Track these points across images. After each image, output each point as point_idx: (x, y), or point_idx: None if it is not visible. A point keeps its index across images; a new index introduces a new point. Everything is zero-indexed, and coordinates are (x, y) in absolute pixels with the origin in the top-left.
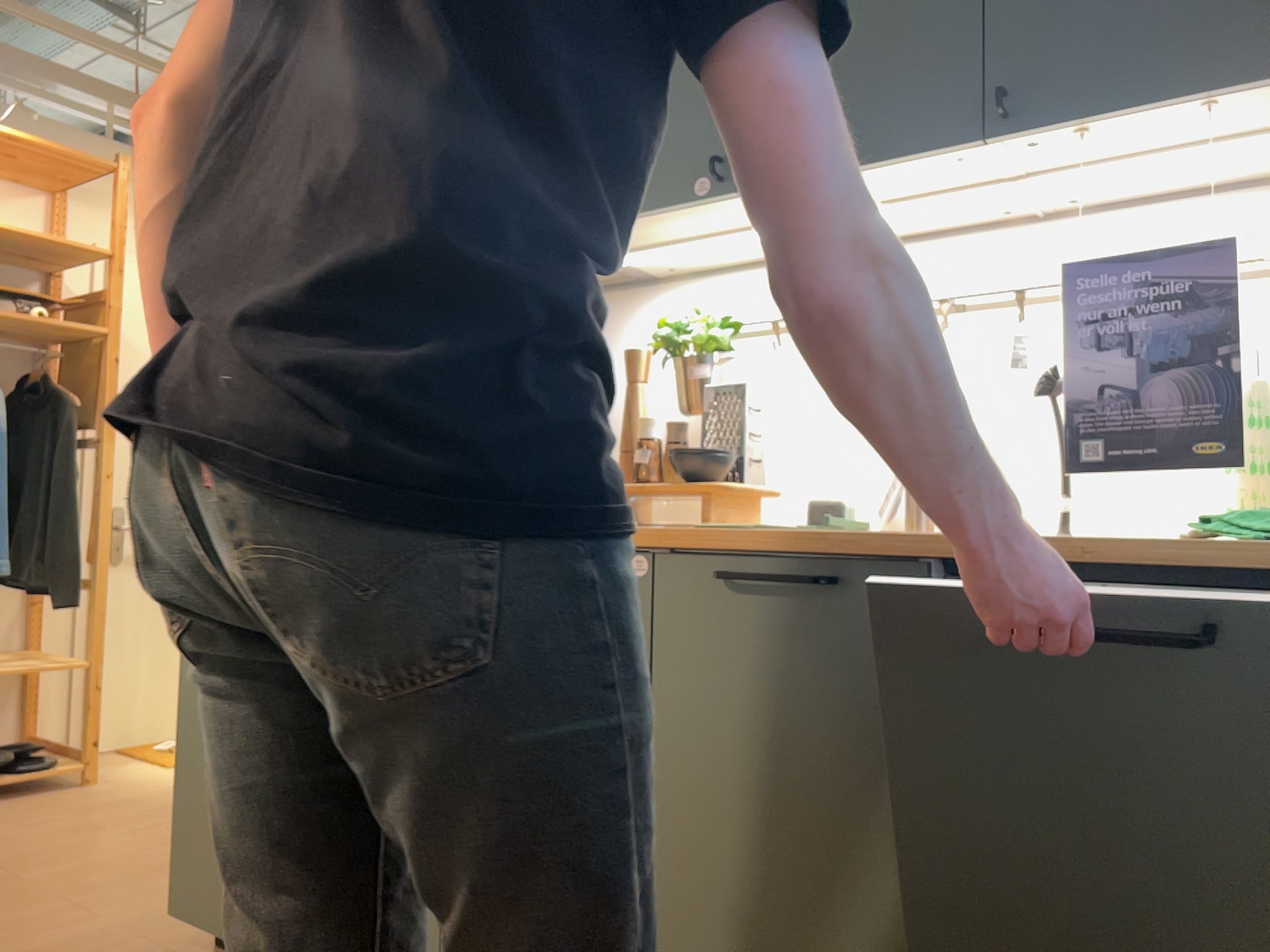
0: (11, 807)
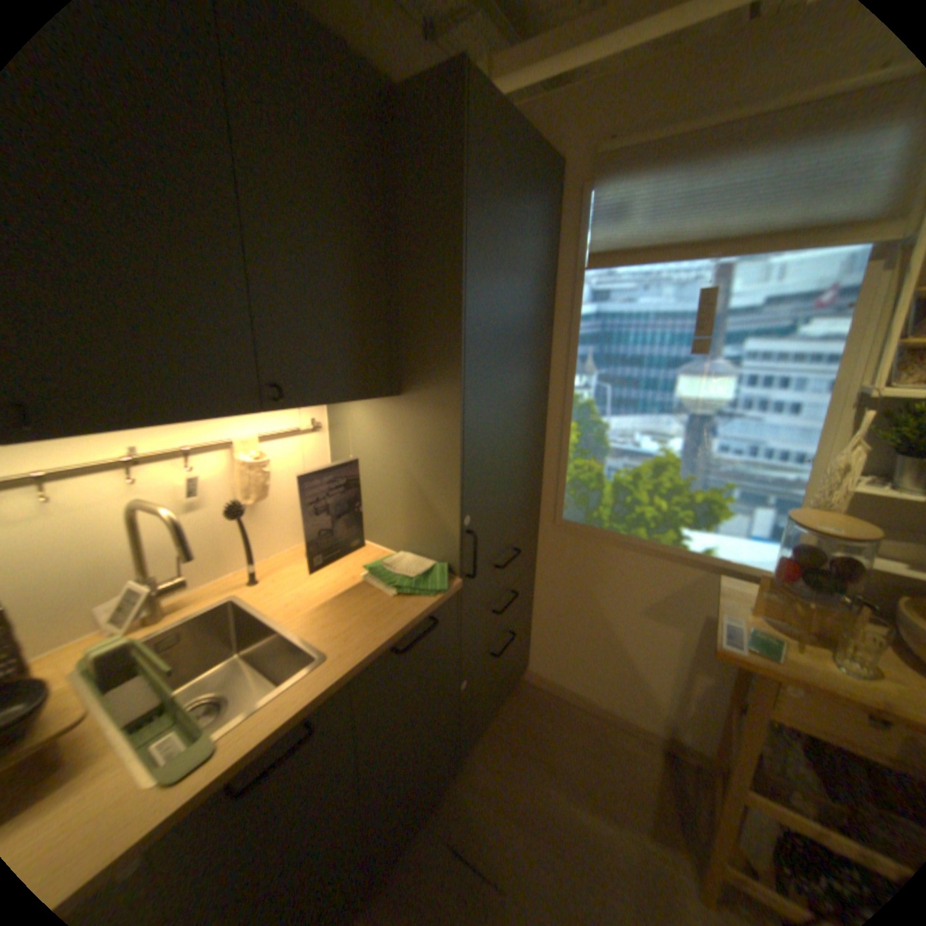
0: None
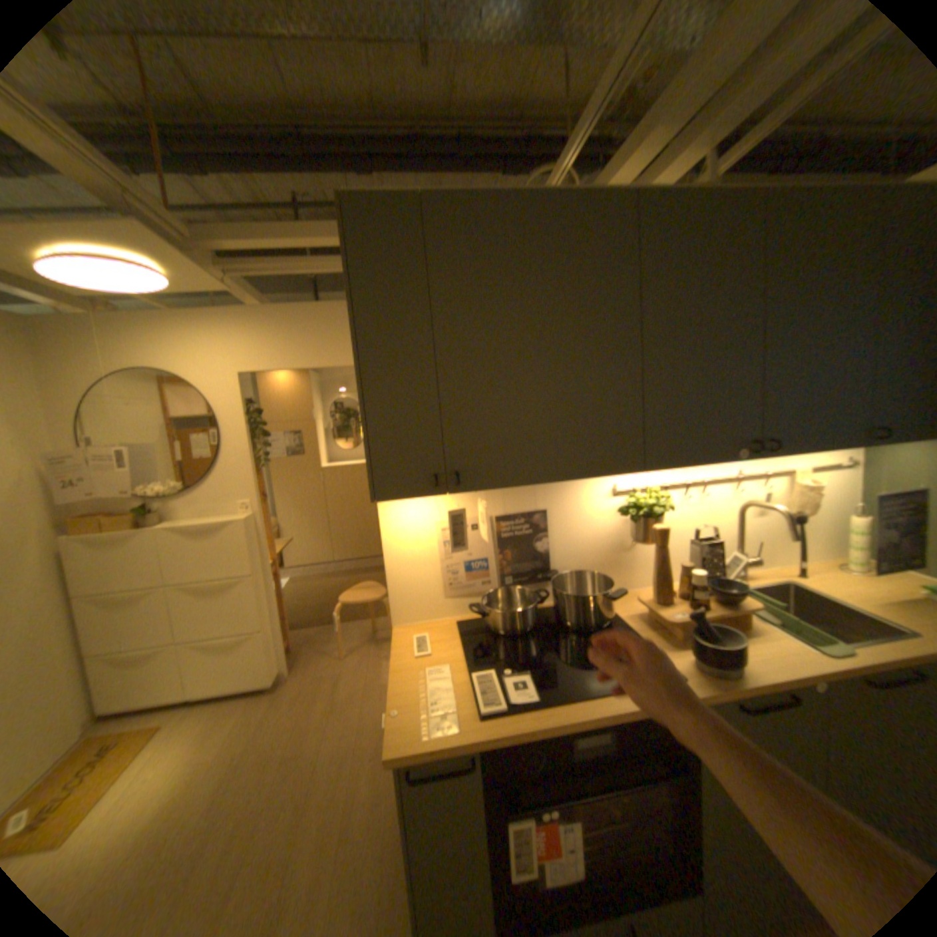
0: None
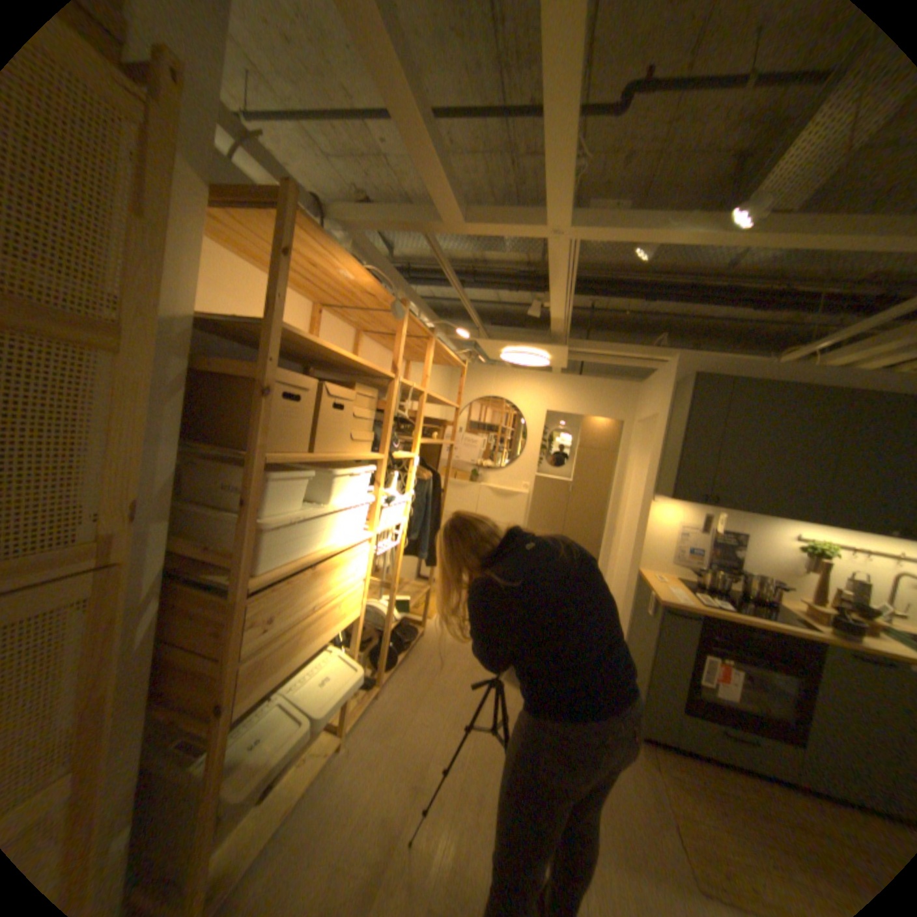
0: (422, 656)
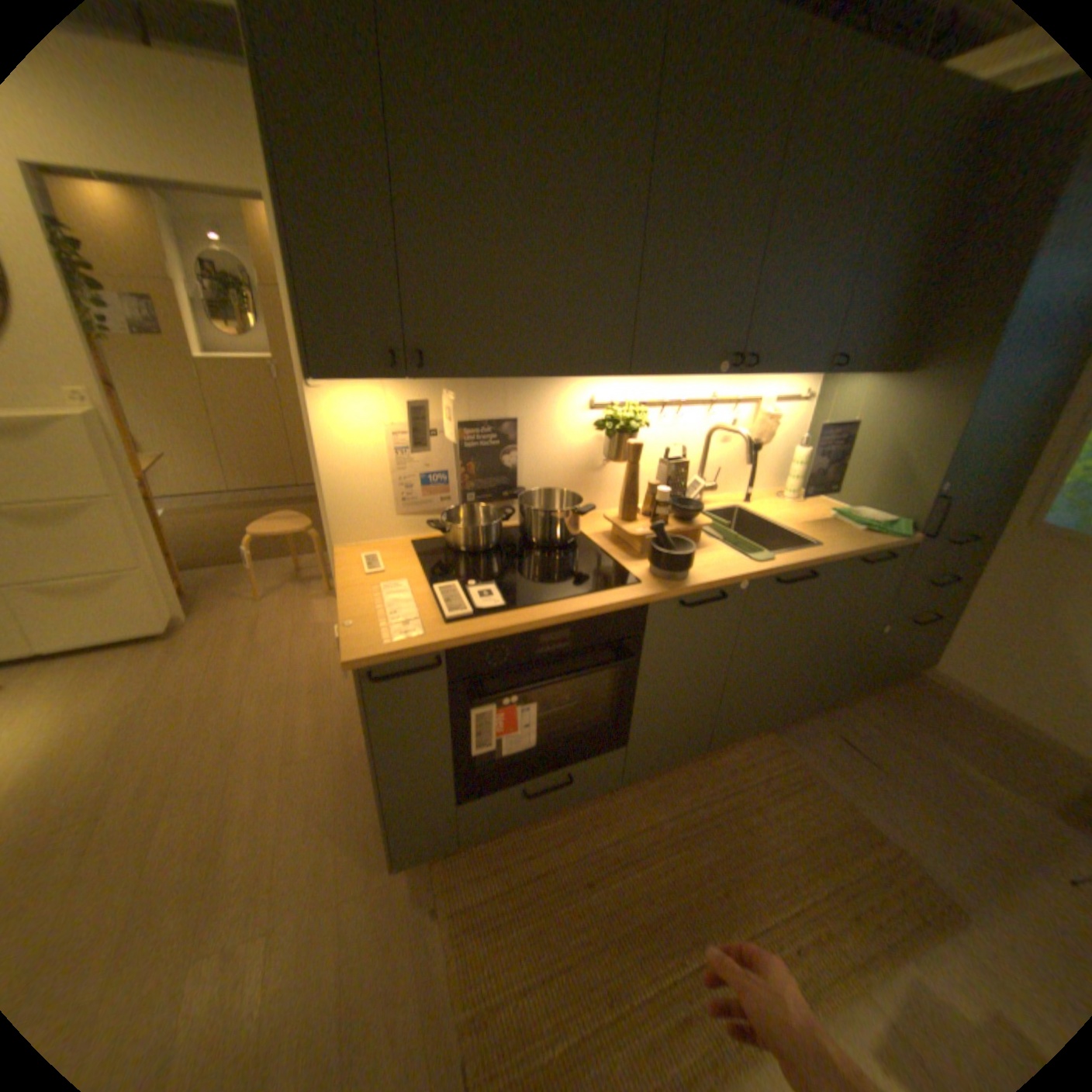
0: None
